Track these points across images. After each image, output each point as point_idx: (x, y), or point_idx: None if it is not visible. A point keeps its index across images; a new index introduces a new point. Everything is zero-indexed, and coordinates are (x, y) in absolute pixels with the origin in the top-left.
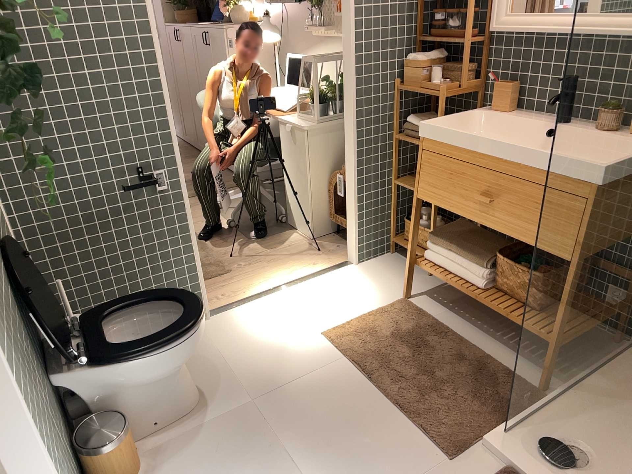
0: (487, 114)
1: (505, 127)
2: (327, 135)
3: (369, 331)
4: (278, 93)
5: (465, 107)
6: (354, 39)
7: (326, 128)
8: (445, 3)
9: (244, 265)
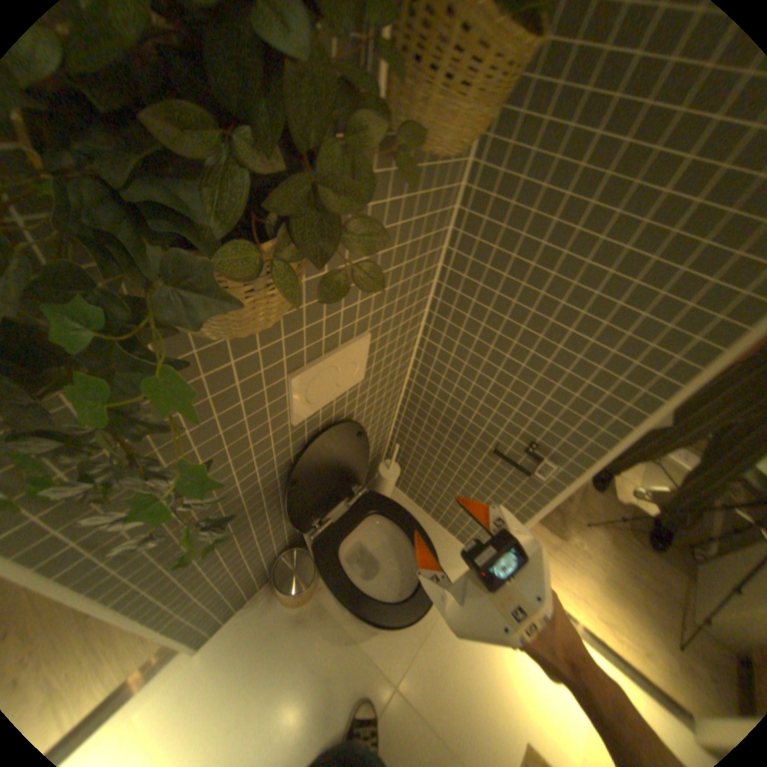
0: None
1: None
2: None
3: None
4: None
5: None
6: None
7: None
8: None
9: (585, 552)
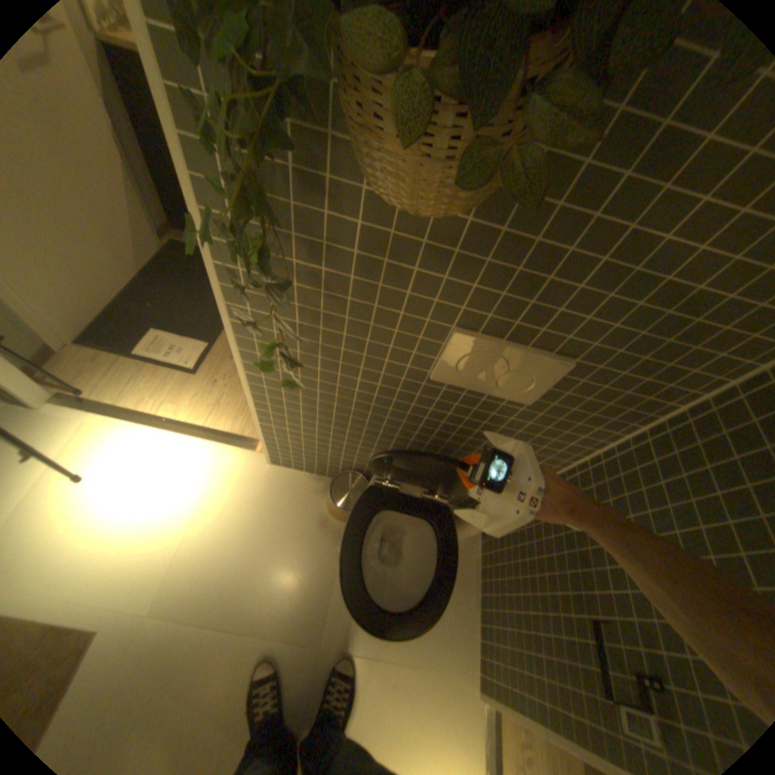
0: None
1: None
2: None
3: None
4: None
5: None
6: None
7: None
8: None
9: None
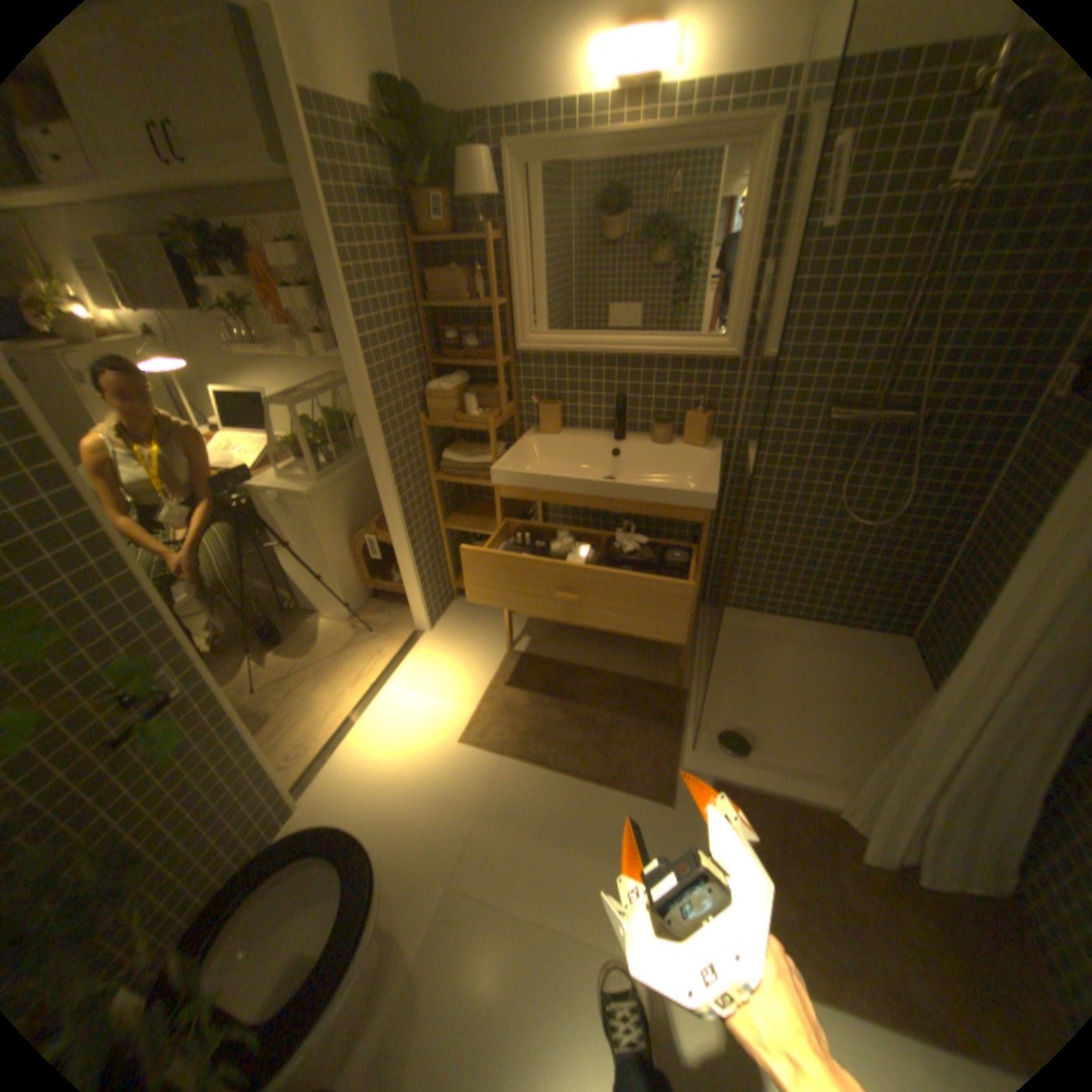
0: (538, 438)
1: (564, 450)
2: (331, 491)
3: (505, 710)
4: (216, 444)
5: (508, 433)
6: (367, 378)
7: (328, 483)
8: (457, 319)
9: (283, 697)
